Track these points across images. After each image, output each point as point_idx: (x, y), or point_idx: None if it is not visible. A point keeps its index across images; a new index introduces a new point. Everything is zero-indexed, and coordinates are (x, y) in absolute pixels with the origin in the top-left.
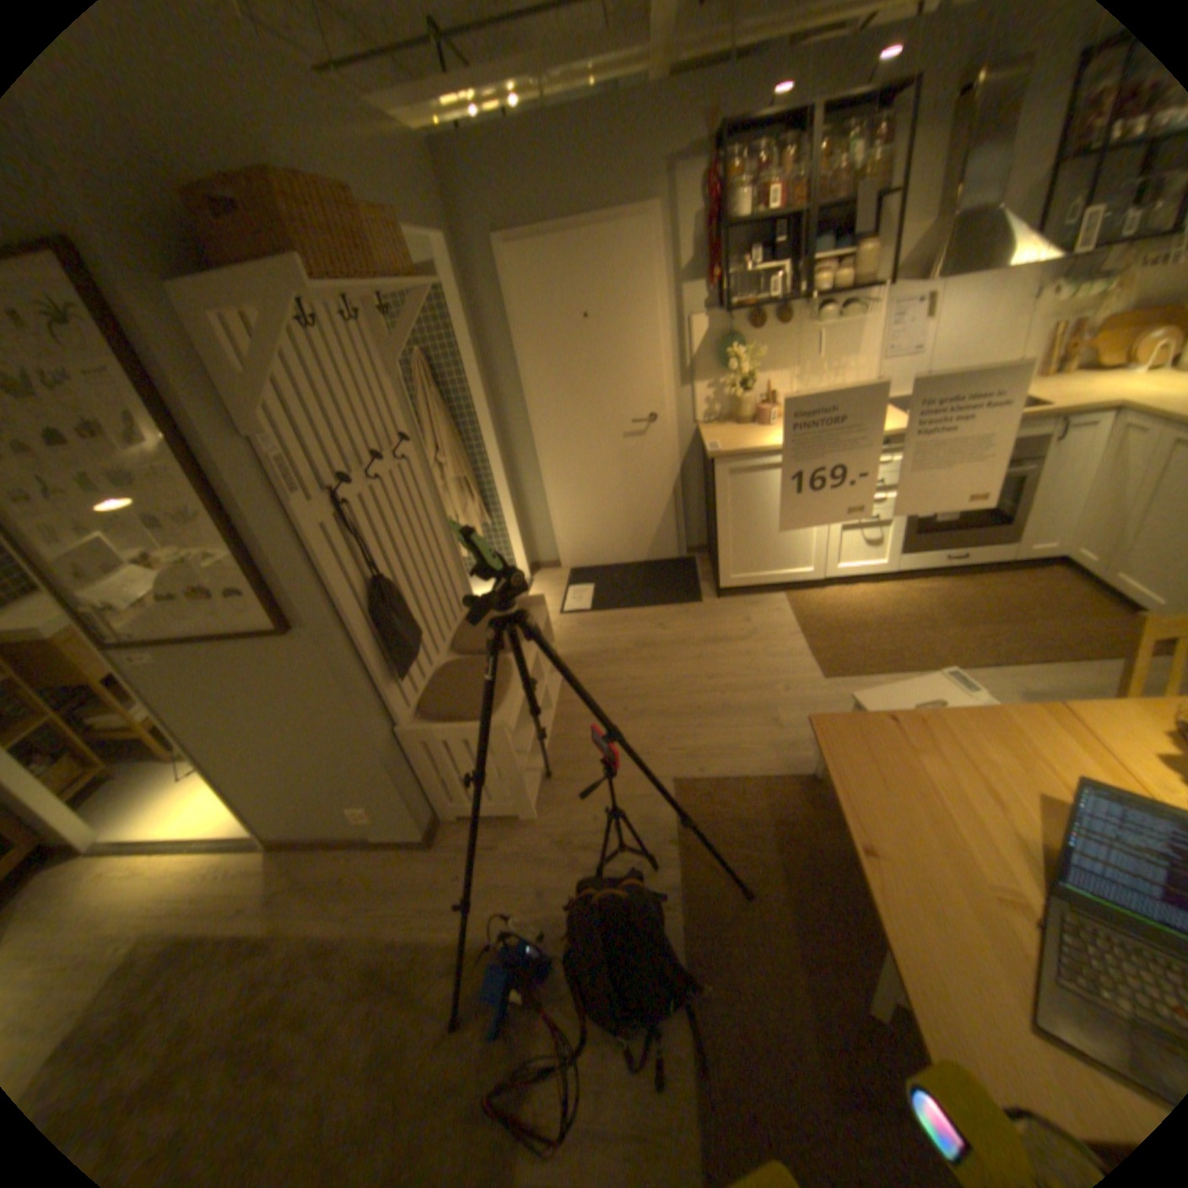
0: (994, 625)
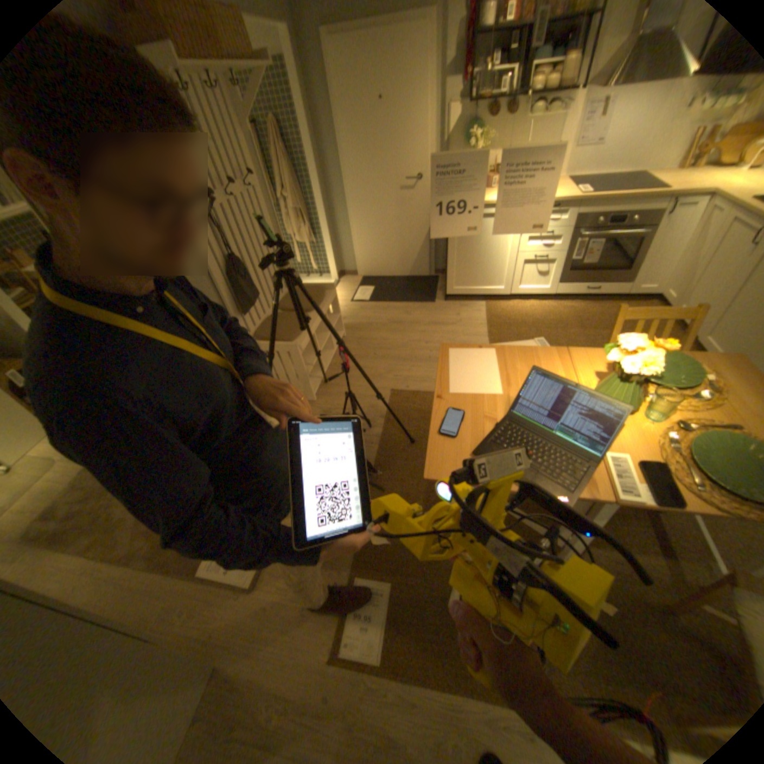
0: (599, 330)
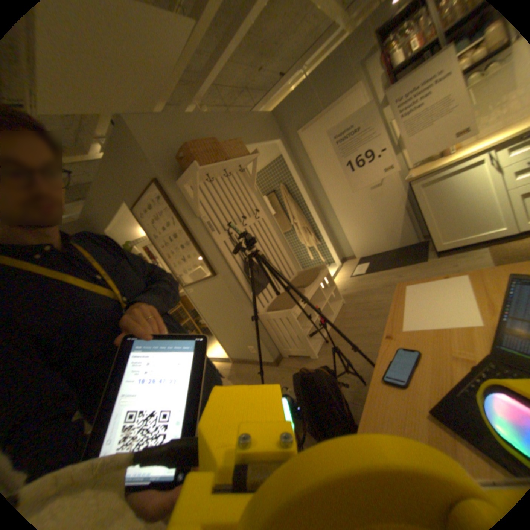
0: None
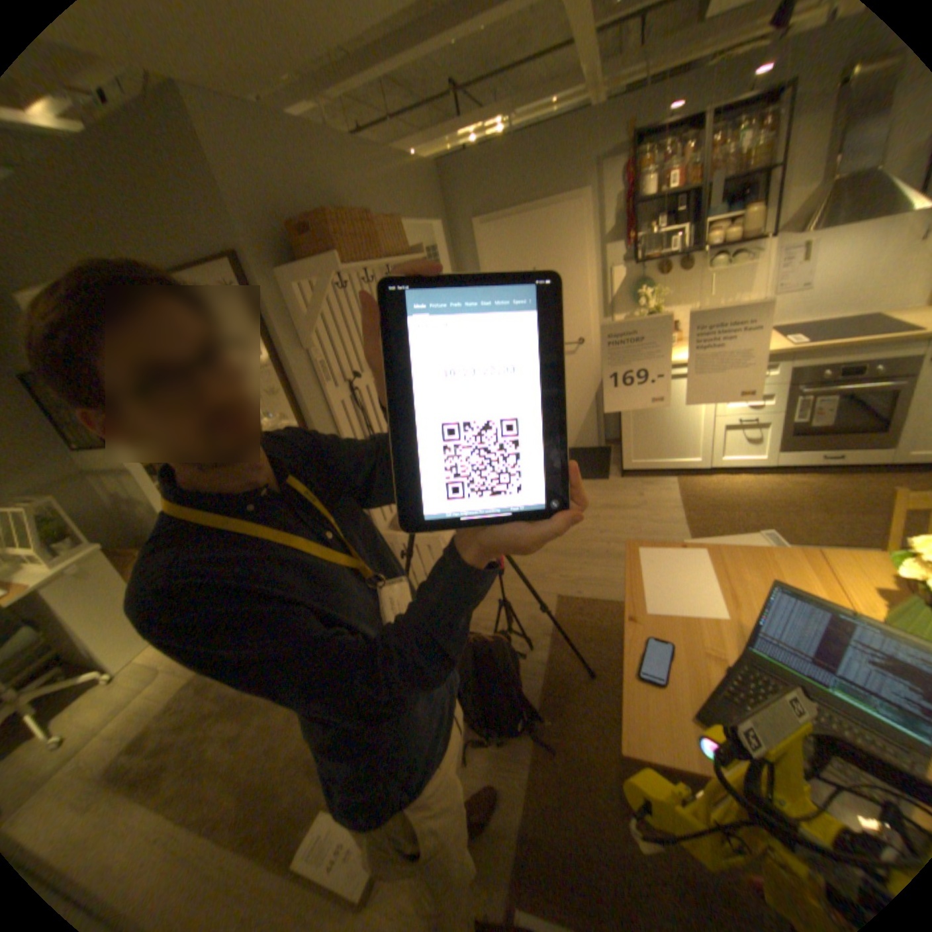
0: (856, 515)
